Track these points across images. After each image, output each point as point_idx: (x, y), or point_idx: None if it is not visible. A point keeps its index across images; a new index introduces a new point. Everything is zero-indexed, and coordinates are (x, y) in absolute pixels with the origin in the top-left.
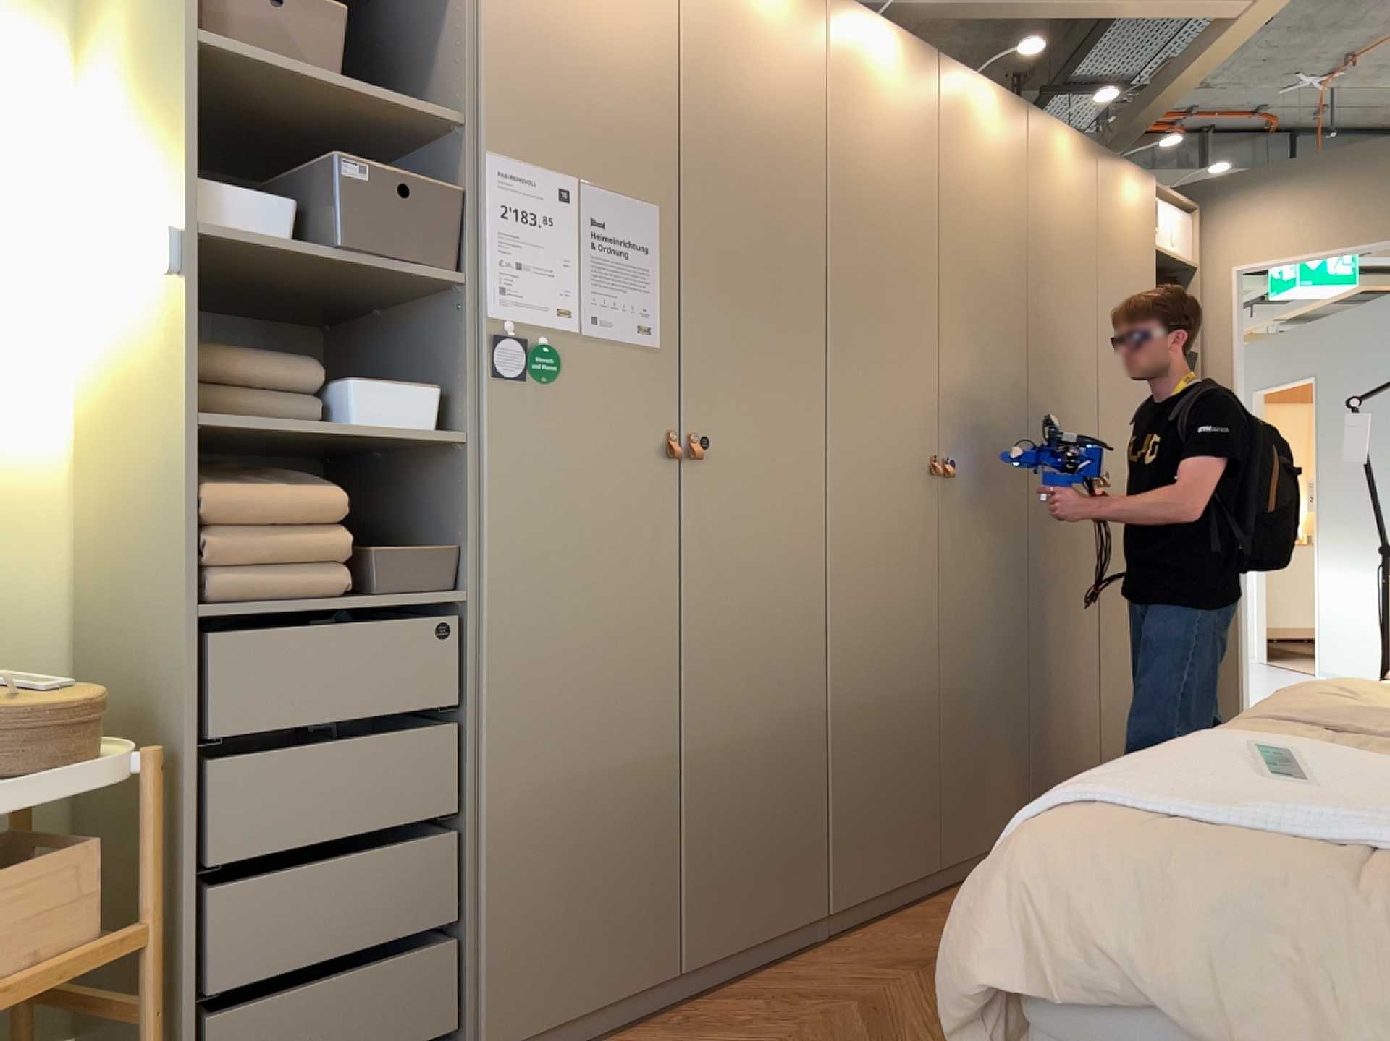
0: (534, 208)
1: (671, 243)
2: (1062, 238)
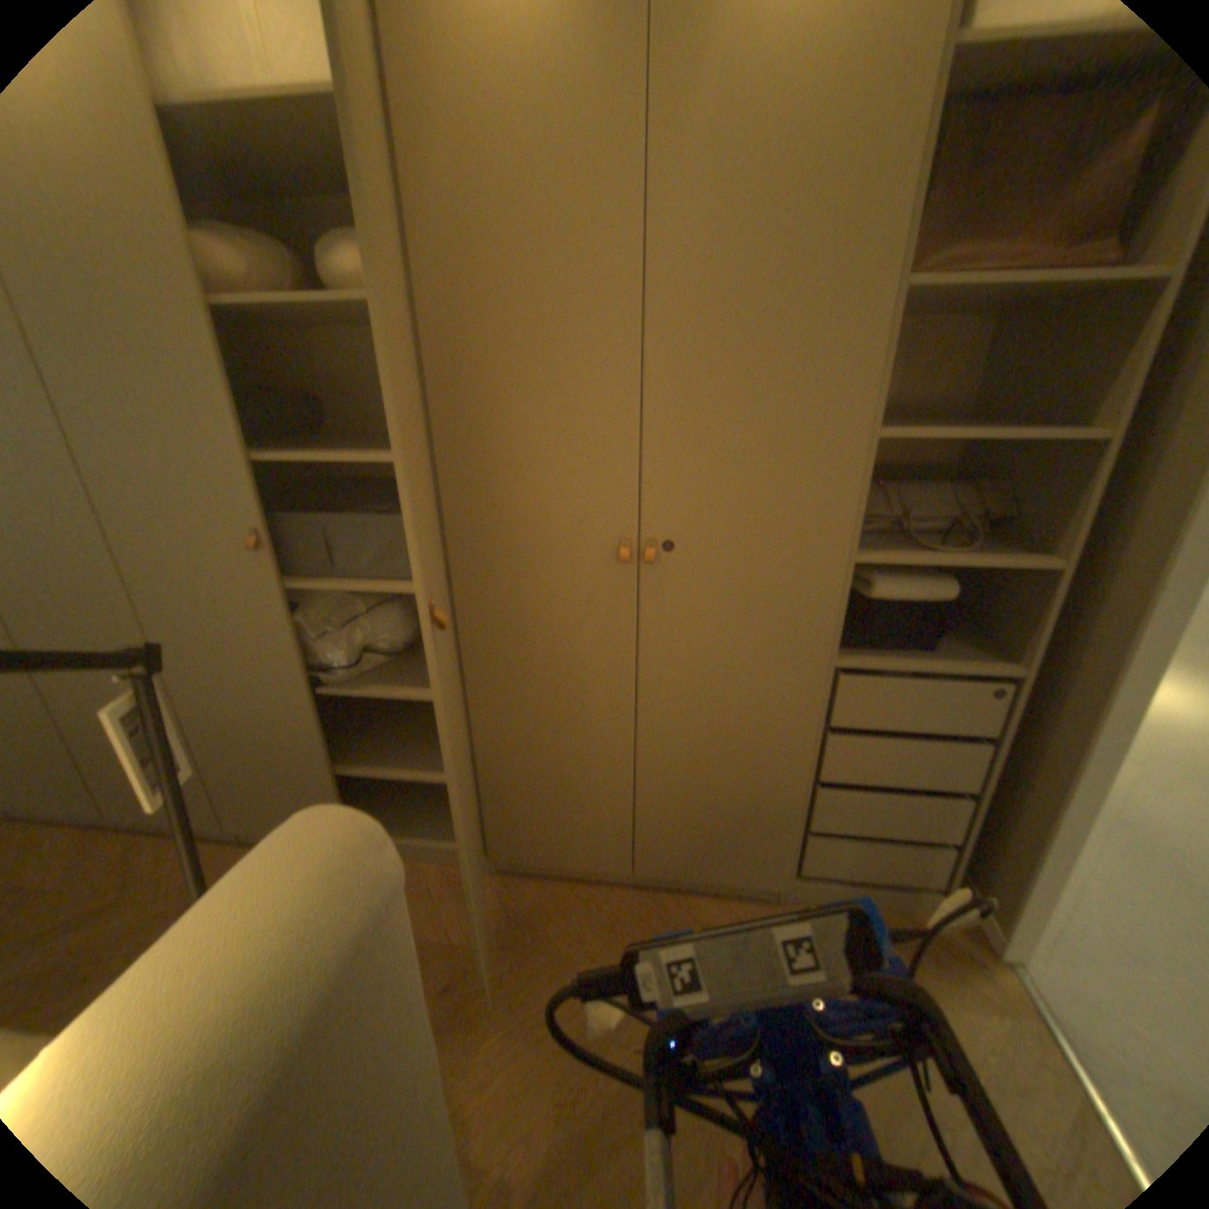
0: None
1: None
2: (500, 160)
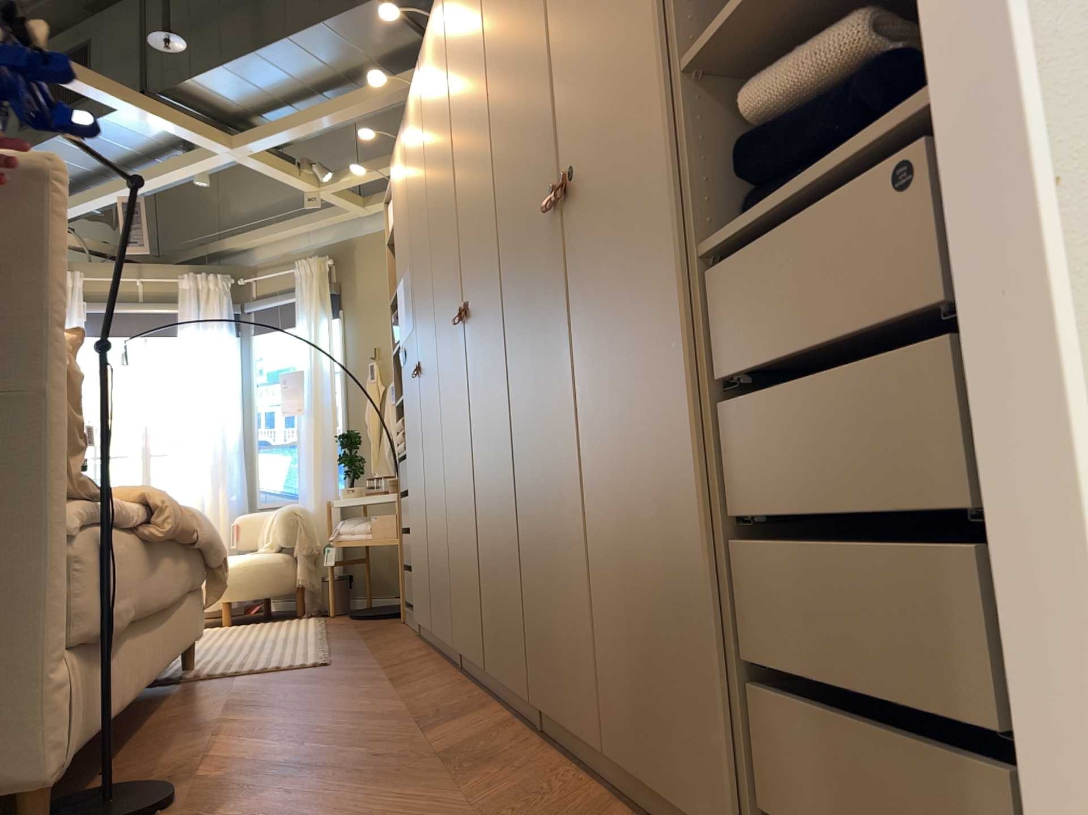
0: (401, 297)
1: (413, 276)
2: None
